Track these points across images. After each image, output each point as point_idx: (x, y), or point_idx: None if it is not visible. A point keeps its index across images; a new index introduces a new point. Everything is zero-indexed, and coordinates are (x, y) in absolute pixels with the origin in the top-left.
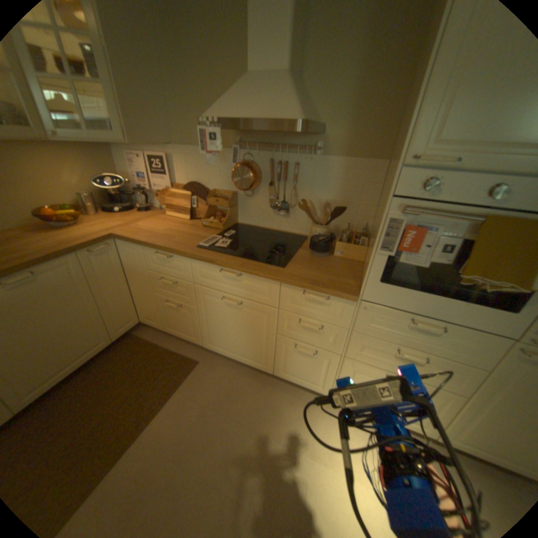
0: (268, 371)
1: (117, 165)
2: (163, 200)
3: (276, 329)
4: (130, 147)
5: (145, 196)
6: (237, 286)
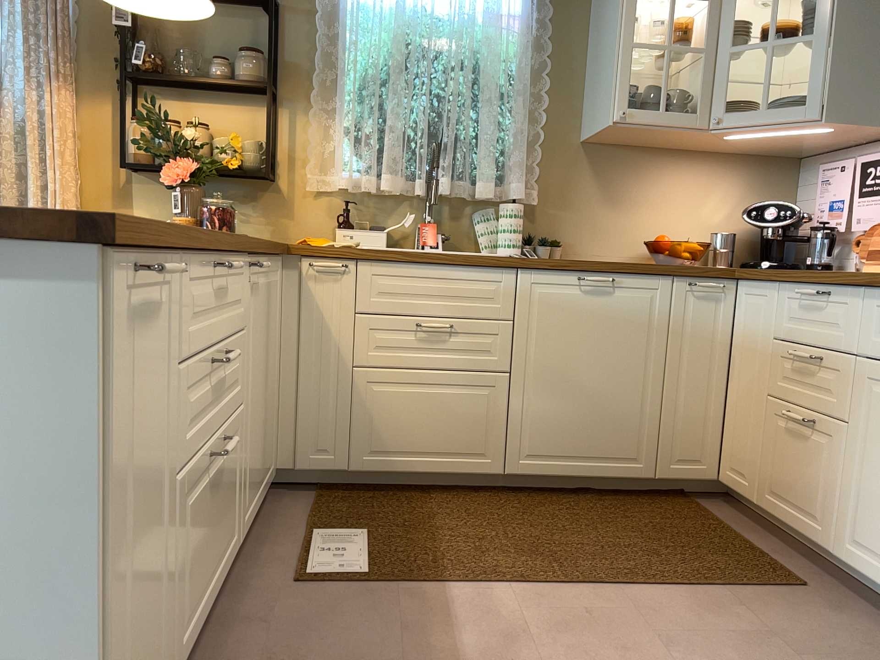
0: None
1: (804, 200)
2: (869, 247)
3: None
4: (839, 160)
5: (833, 238)
6: None
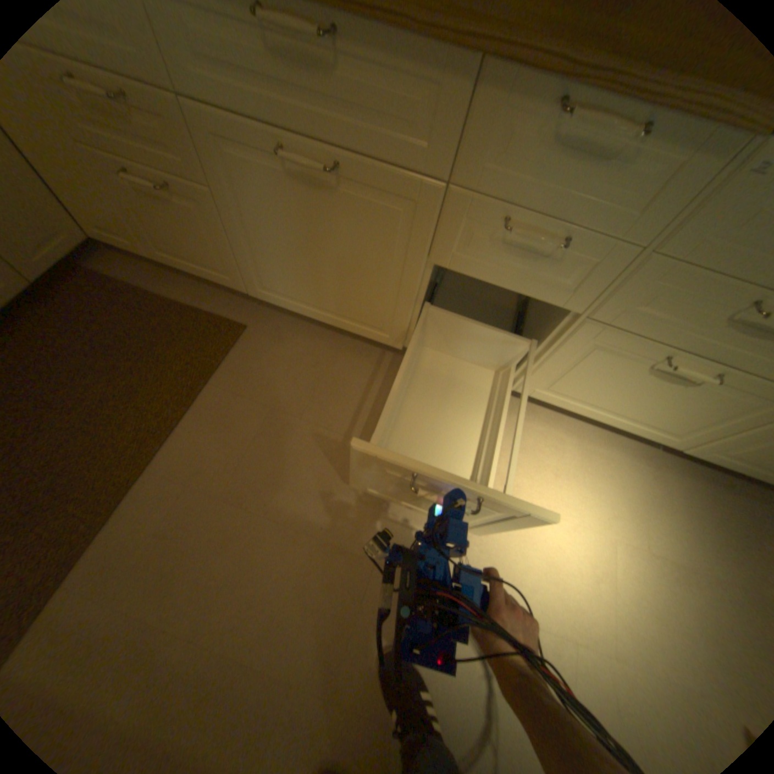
0: (394, 343)
1: None
2: None
3: (428, 250)
4: None
5: None
6: (321, 97)
